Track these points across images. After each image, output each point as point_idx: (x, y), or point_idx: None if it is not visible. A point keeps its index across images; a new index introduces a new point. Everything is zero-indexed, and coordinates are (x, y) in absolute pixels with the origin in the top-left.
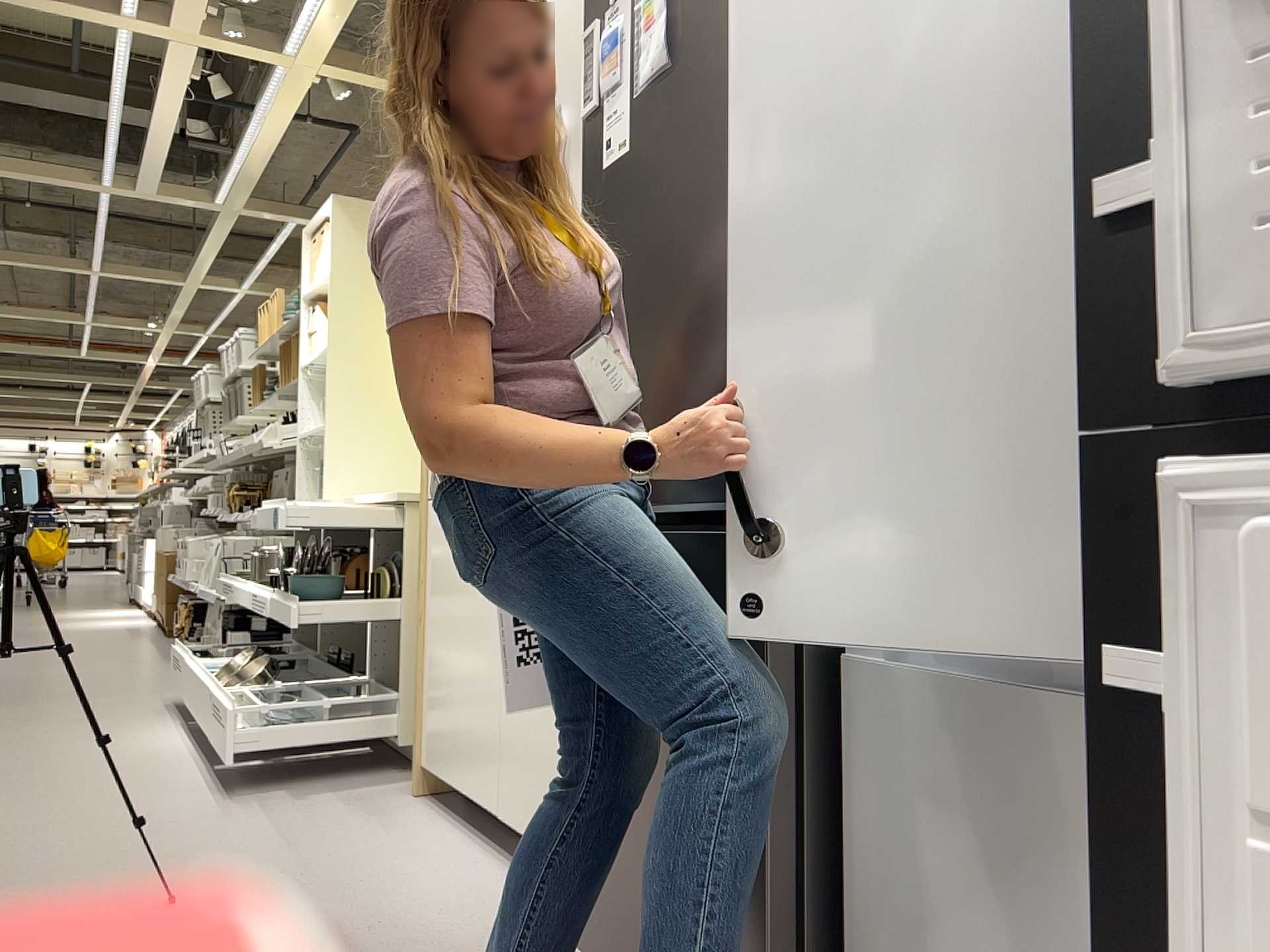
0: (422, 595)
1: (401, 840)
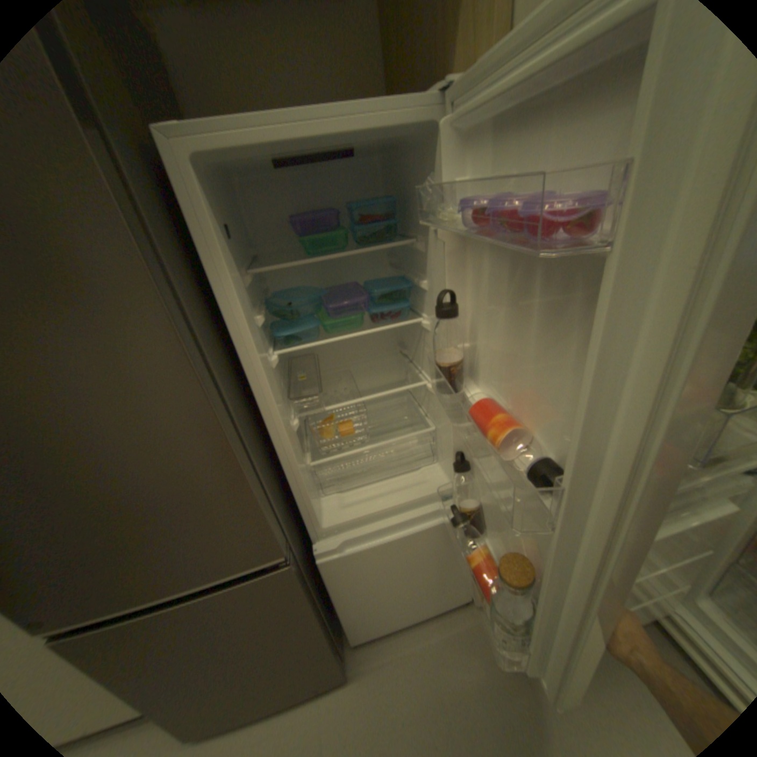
0: None
1: None
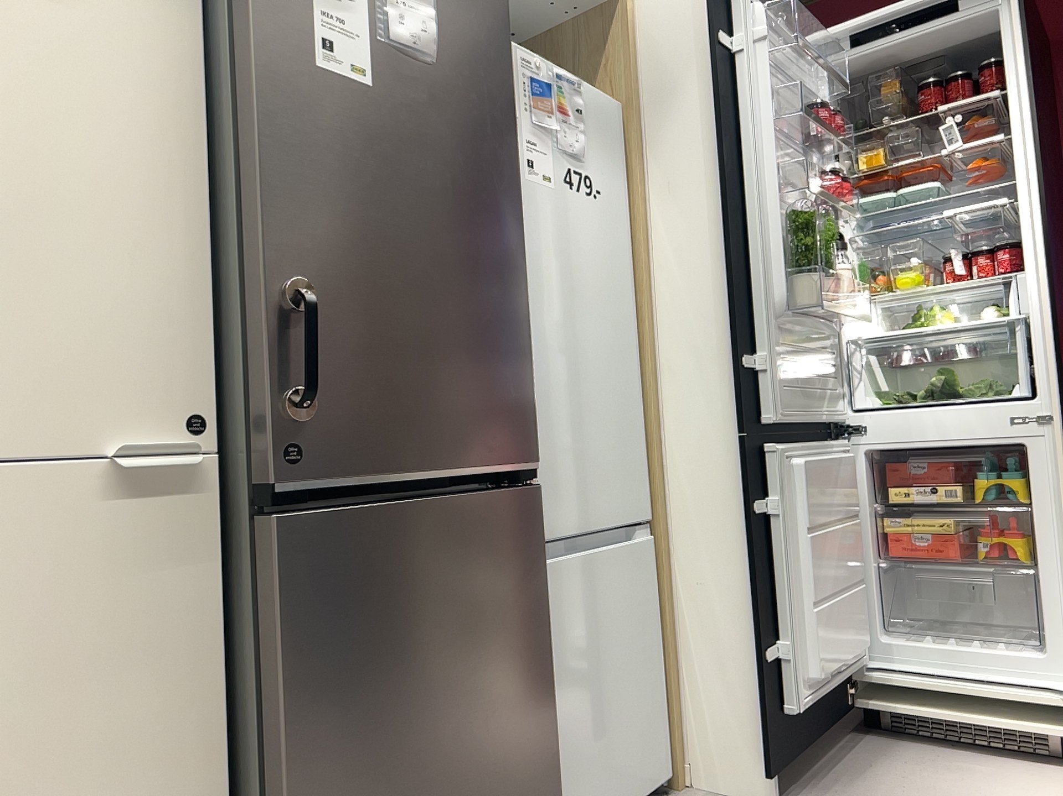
0: None
1: None
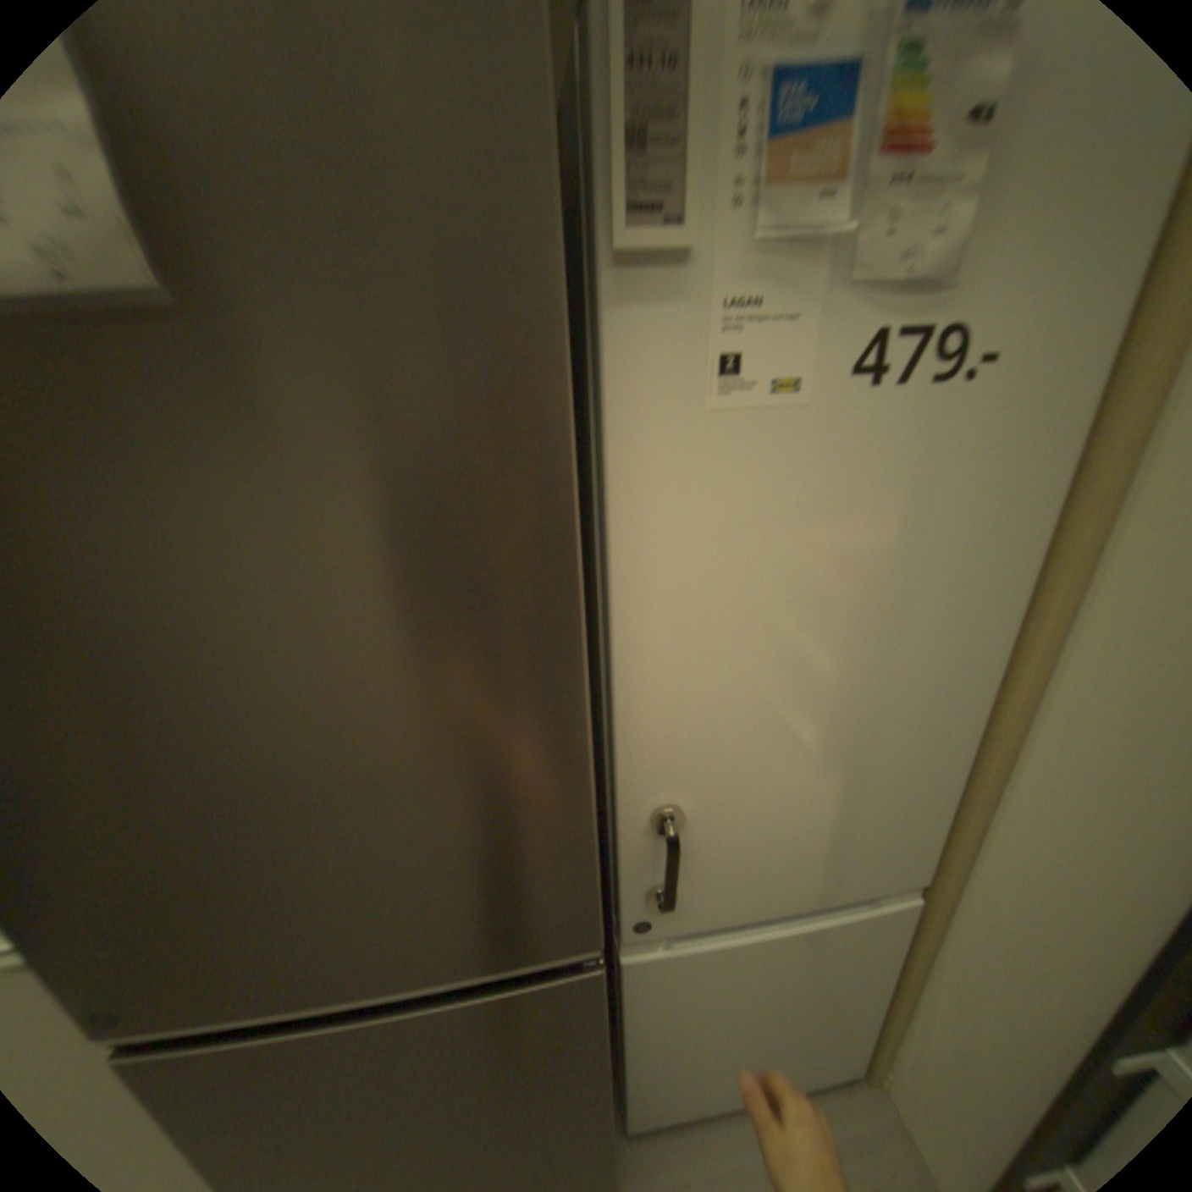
0: None
1: None
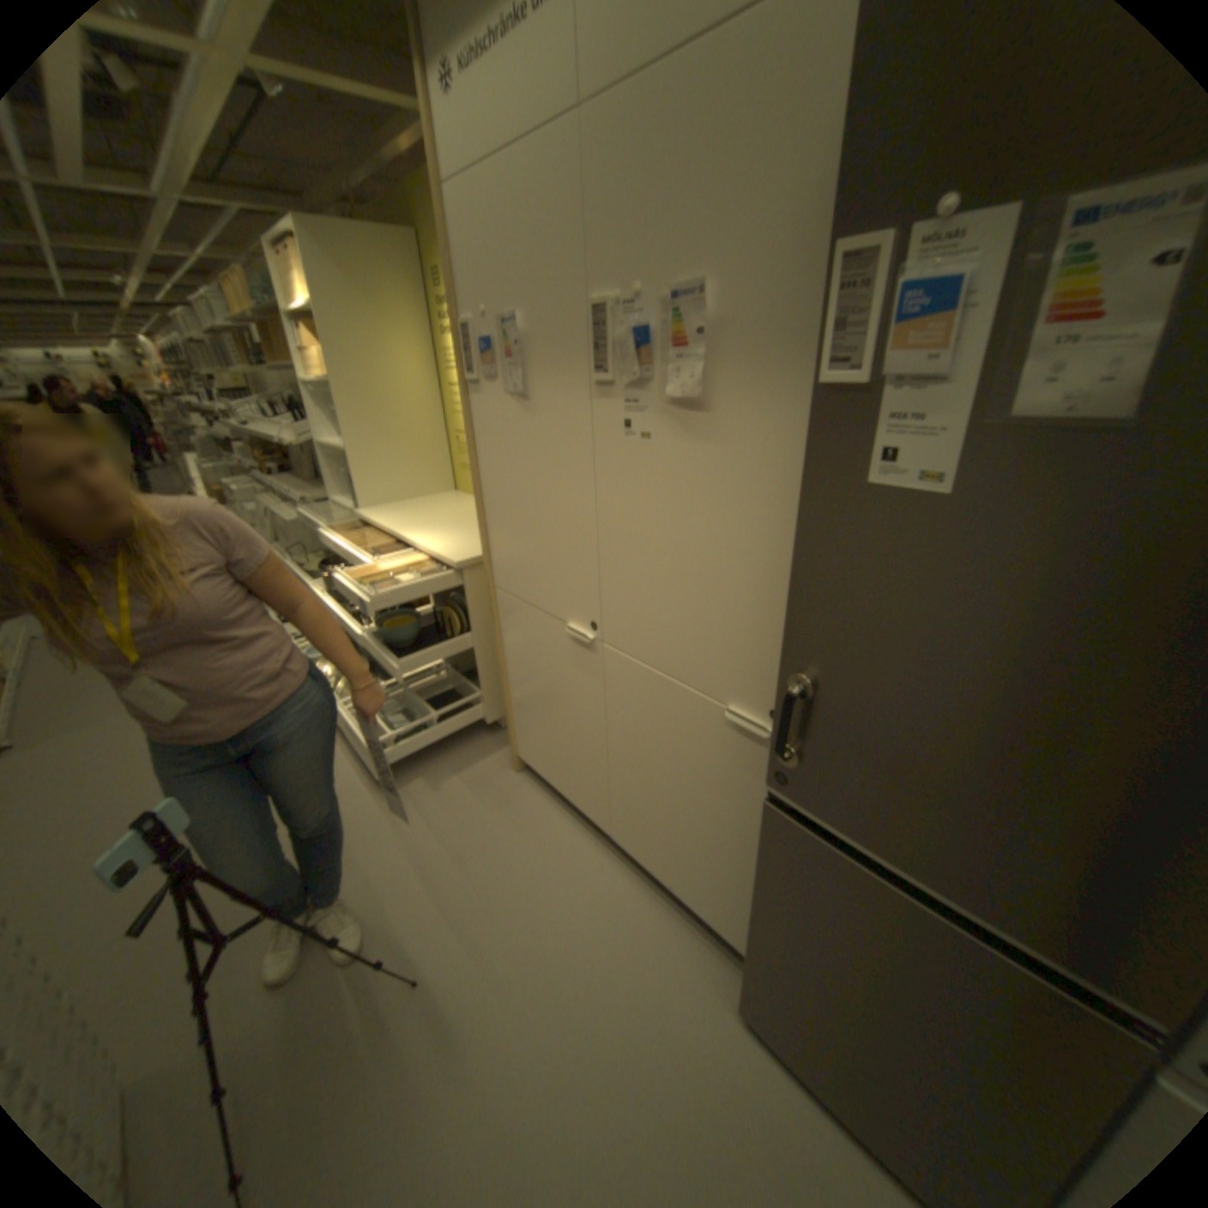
0: (503, 653)
1: (535, 839)
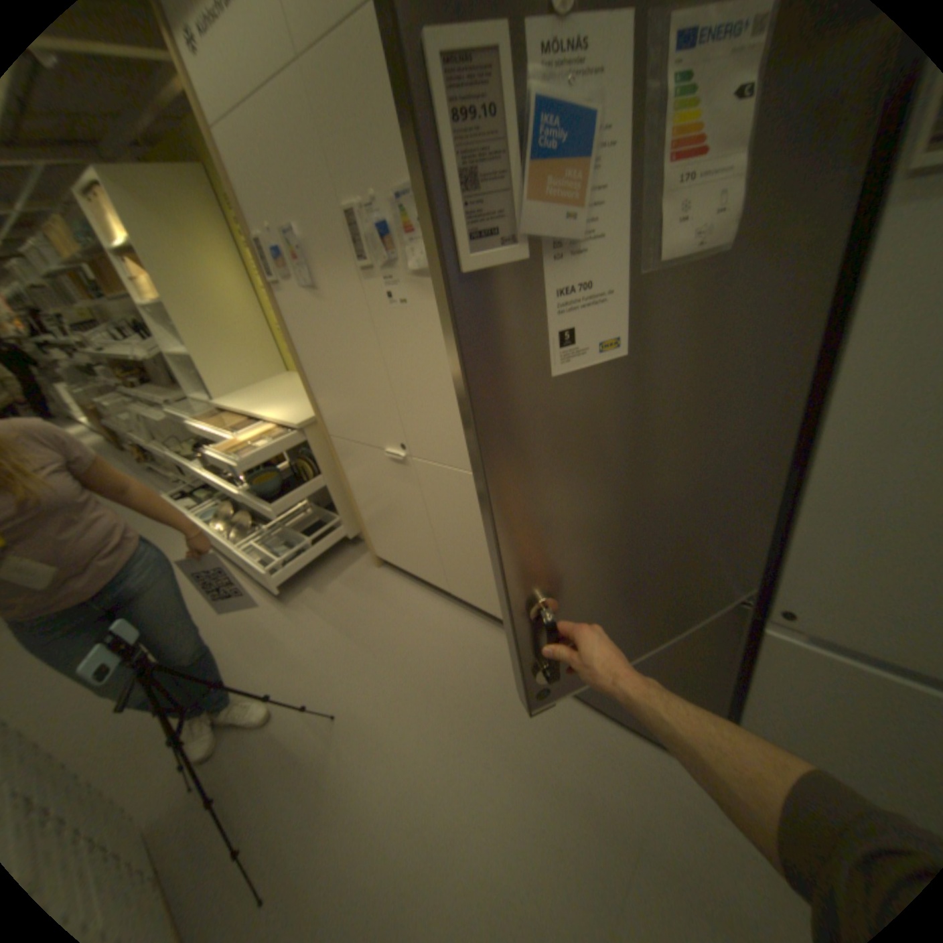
0: (345, 484)
1: (397, 608)
